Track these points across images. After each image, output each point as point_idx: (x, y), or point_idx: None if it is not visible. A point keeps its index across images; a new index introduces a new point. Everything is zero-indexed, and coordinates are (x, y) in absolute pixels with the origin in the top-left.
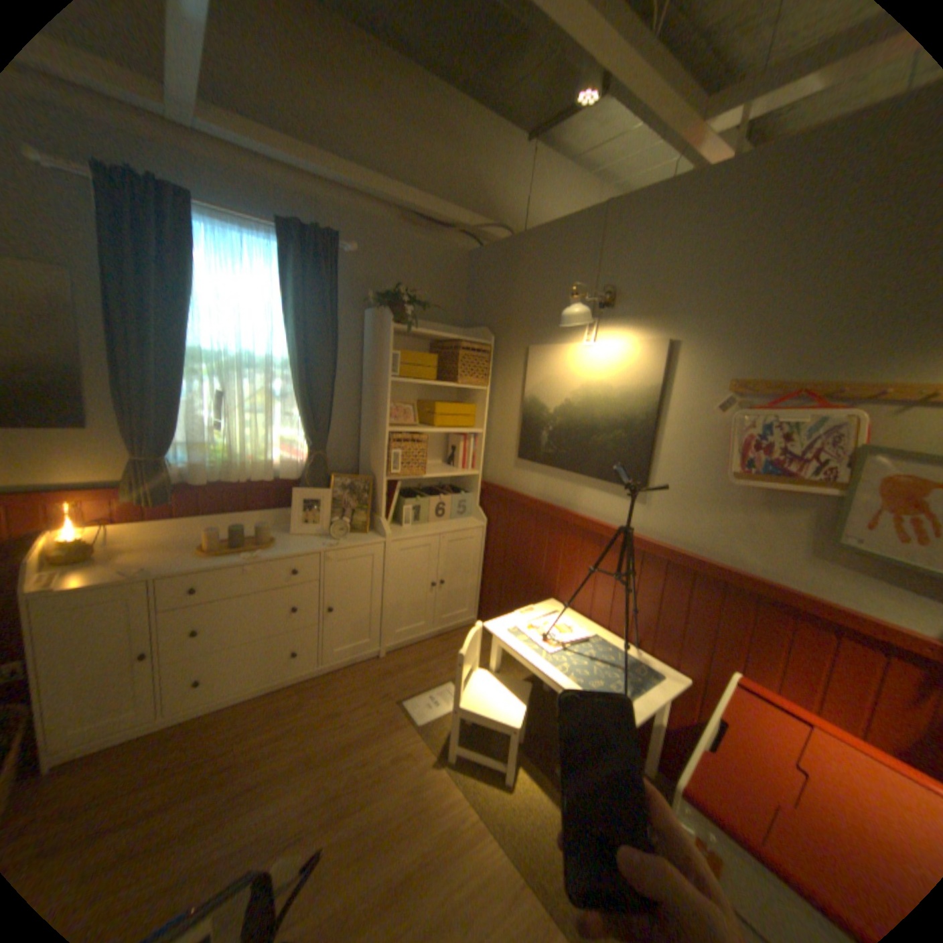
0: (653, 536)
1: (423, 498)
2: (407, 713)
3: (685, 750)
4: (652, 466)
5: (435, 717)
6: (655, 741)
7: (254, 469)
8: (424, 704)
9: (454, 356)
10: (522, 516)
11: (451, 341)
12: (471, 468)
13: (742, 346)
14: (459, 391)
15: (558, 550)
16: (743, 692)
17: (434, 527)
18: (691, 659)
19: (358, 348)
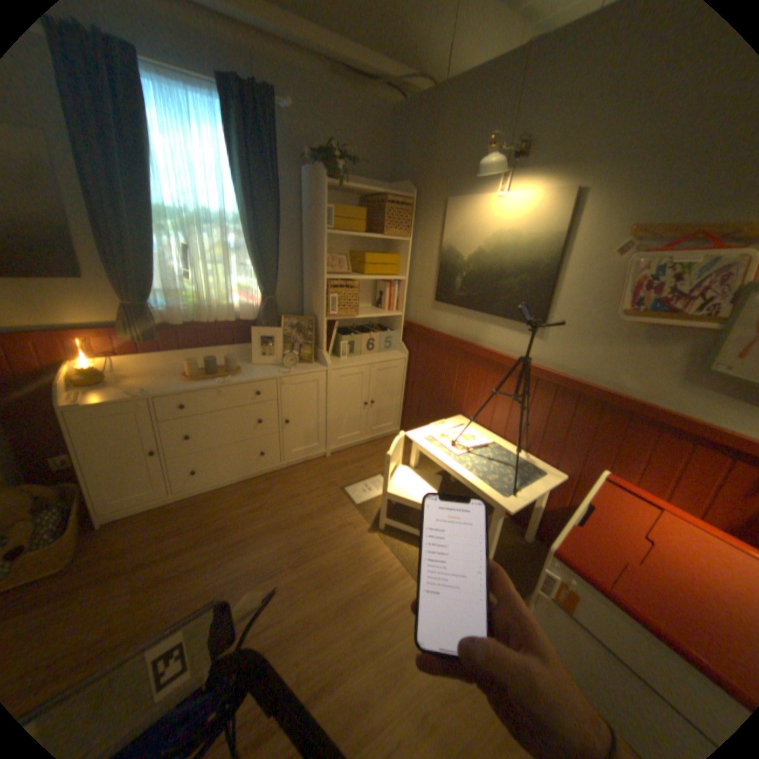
0: (547, 365)
1: (356, 335)
2: (347, 496)
3: (557, 525)
4: (551, 306)
5: (368, 499)
6: (534, 518)
7: (219, 312)
8: (360, 490)
9: (380, 210)
10: (437, 350)
11: (378, 195)
12: (395, 310)
13: (648, 191)
14: (385, 243)
15: (466, 377)
16: (609, 484)
17: (366, 359)
18: (568, 461)
19: (297, 204)
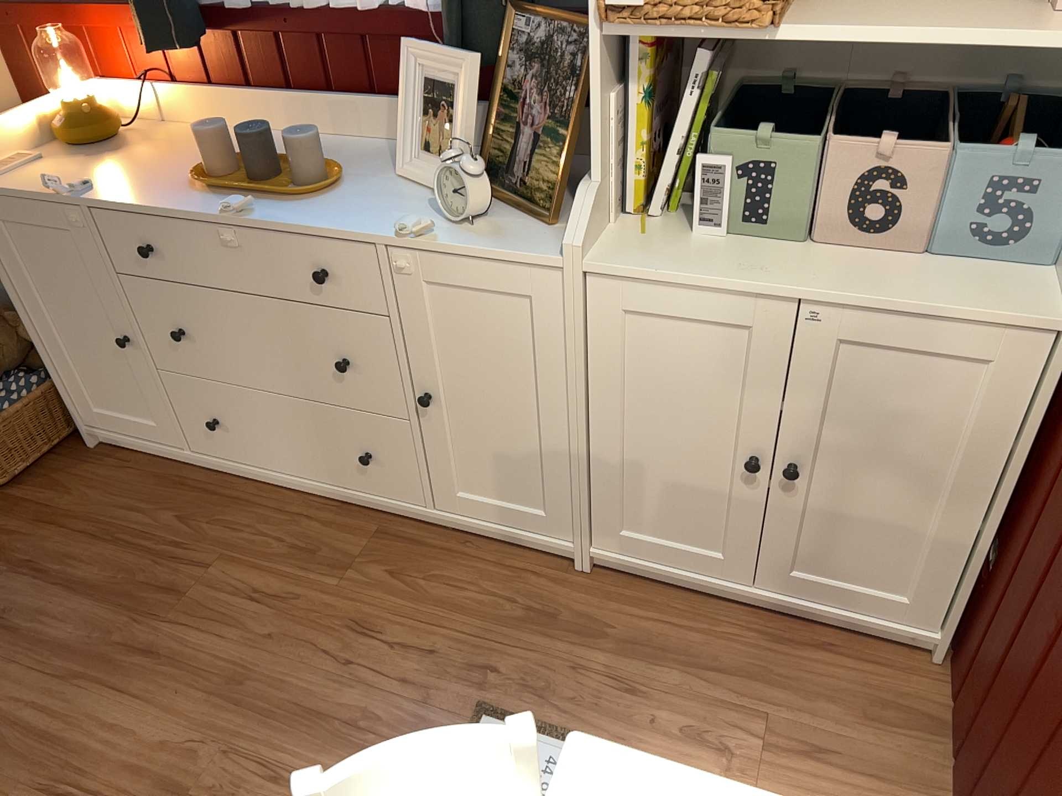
0: None
1: (796, 141)
2: None
3: None
4: None
5: None
6: None
7: None
8: None
9: None
10: None
11: None
12: None
13: None
14: None
15: None
16: None
17: (804, 269)
18: None
19: None
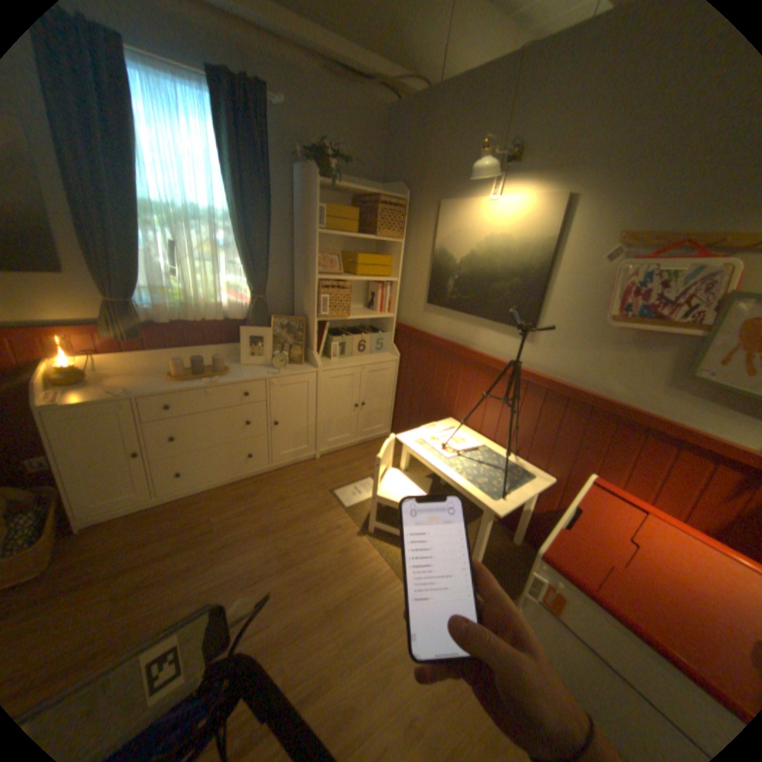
0: (537, 369)
1: (347, 337)
2: (337, 499)
3: (545, 528)
4: (542, 310)
5: (358, 502)
6: (523, 521)
7: (207, 310)
8: (350, 493)
9: (373, 210)
10: (428, 352)
11: (371, 196)
12: (387, 312)
13: (637, 199)
14: (377, 244)
15: (457, 380)
16: (597, 488)
17: (357, 361)
18: (557, 464)
19: (289, 202)
